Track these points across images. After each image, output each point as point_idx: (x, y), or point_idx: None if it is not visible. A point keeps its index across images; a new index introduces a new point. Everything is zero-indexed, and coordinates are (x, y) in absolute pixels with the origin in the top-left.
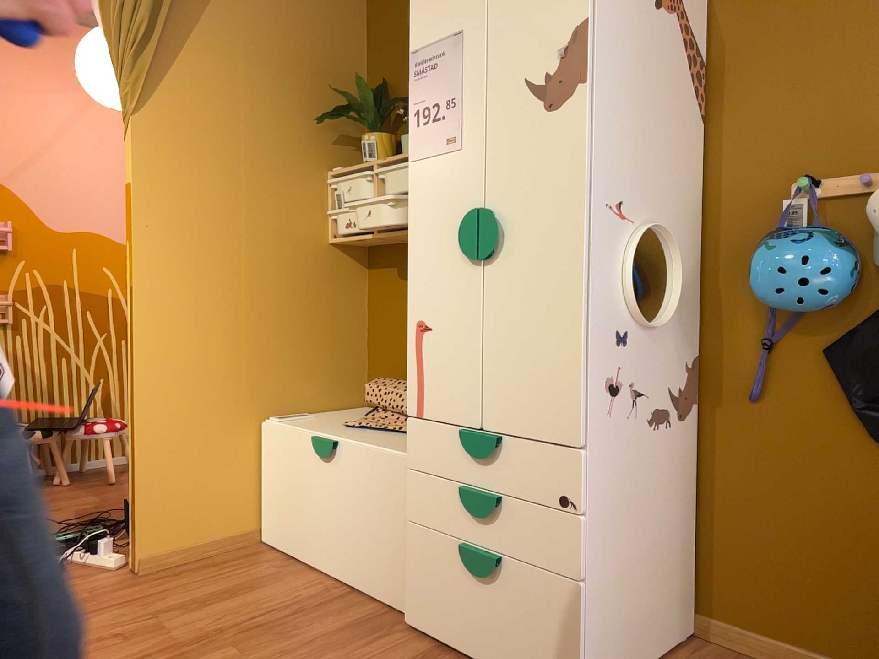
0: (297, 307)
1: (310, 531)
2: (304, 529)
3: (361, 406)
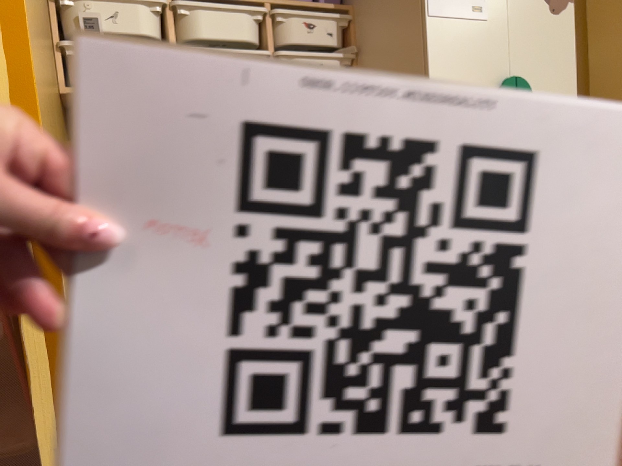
0: None
1: None
2: None
3: None
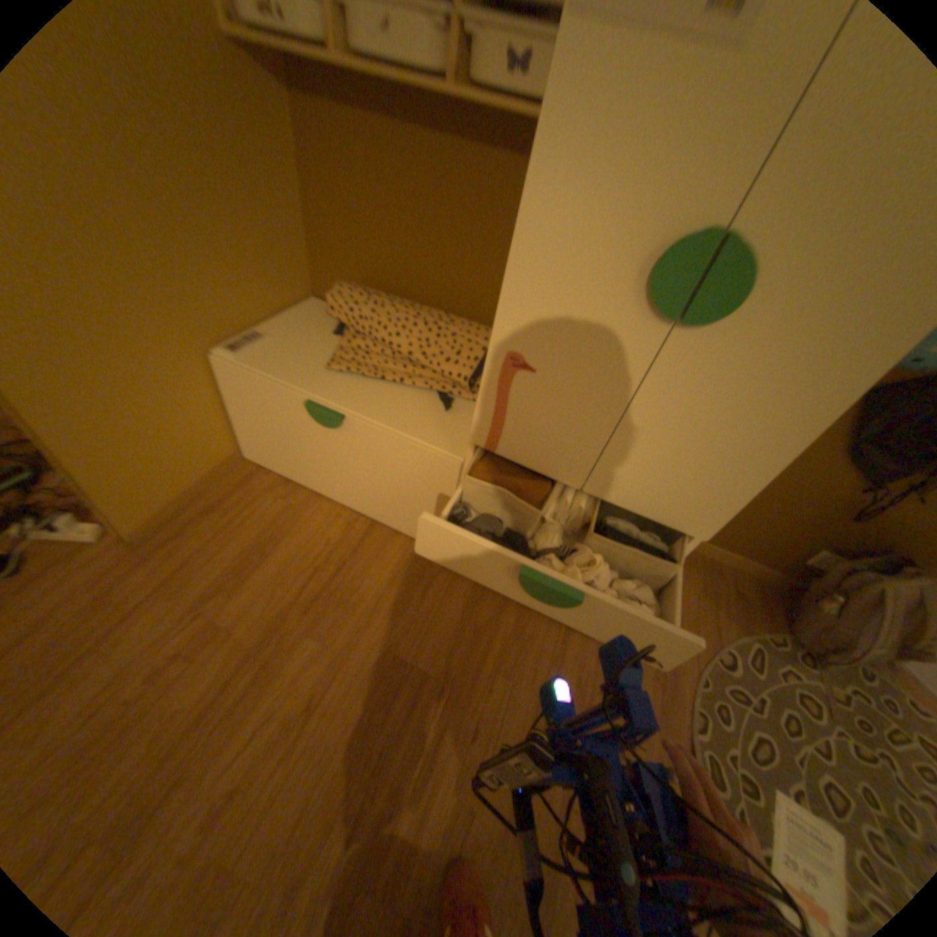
0: (209, 181)
1: (315, 472)
2: (307, 468)
3: (310, 298)
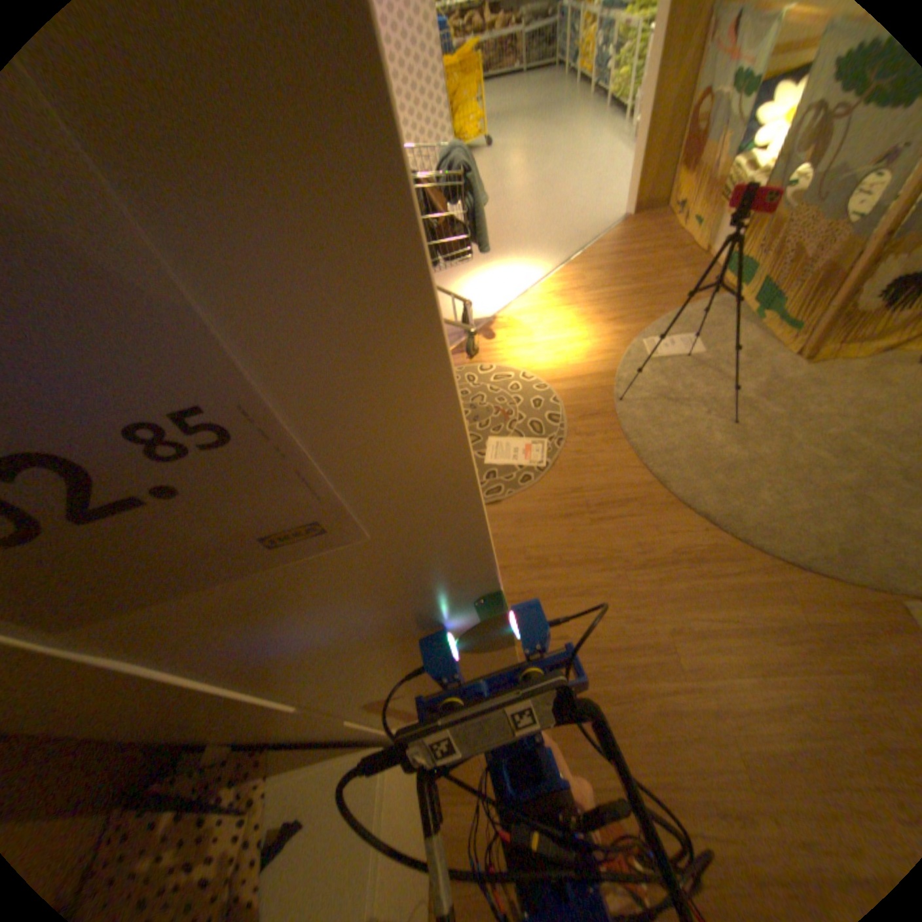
0: None
1: None
2: None
3: None
